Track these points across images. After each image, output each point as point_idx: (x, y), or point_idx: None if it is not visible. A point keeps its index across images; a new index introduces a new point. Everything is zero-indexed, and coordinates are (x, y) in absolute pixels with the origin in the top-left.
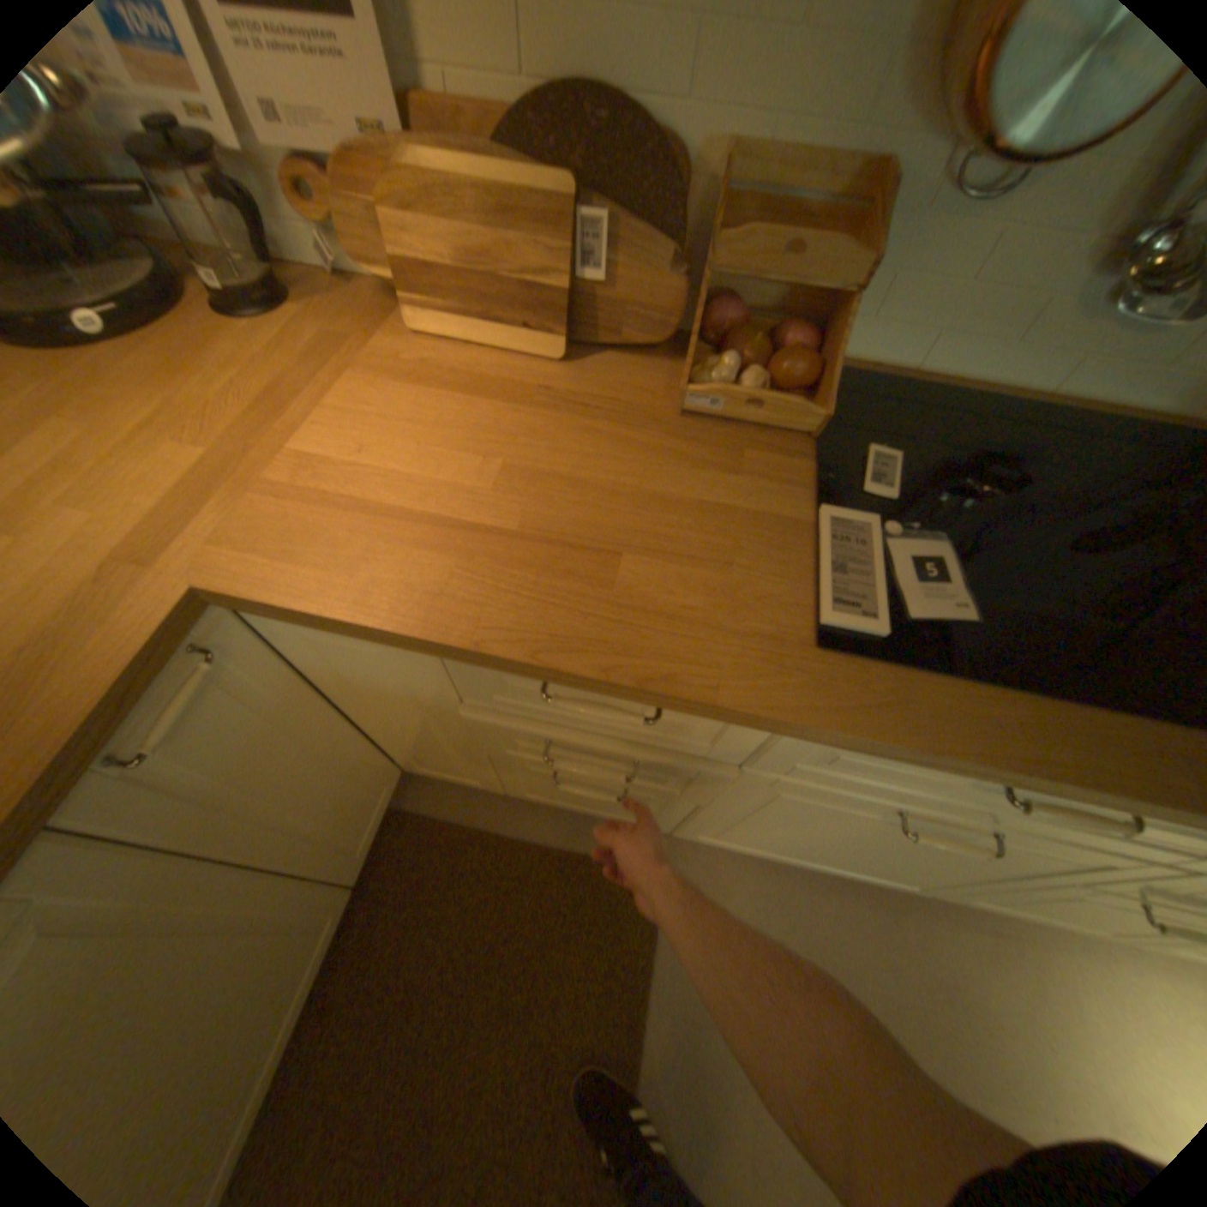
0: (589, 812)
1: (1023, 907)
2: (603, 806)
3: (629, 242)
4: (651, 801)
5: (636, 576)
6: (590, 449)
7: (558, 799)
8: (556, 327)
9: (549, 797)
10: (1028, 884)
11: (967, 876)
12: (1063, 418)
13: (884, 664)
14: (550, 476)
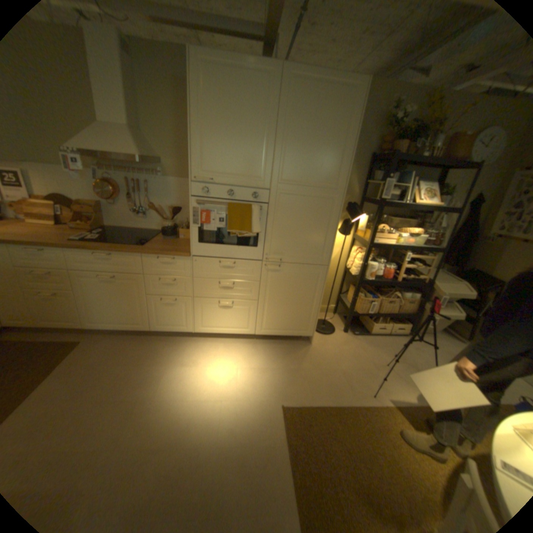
0: (59, 328)
1: (159, 321)
2: (58, 317)
3: (63, 211)
4: (64, 304)
5: (43, 238)
6: (48, 232)
7: (47, 321)
8: (52, 222)
9: (45, 323)
10: (142, 302)
11: (134, 306)
12: (141, 231)
13: (75, 242)
14: (38, 233)
